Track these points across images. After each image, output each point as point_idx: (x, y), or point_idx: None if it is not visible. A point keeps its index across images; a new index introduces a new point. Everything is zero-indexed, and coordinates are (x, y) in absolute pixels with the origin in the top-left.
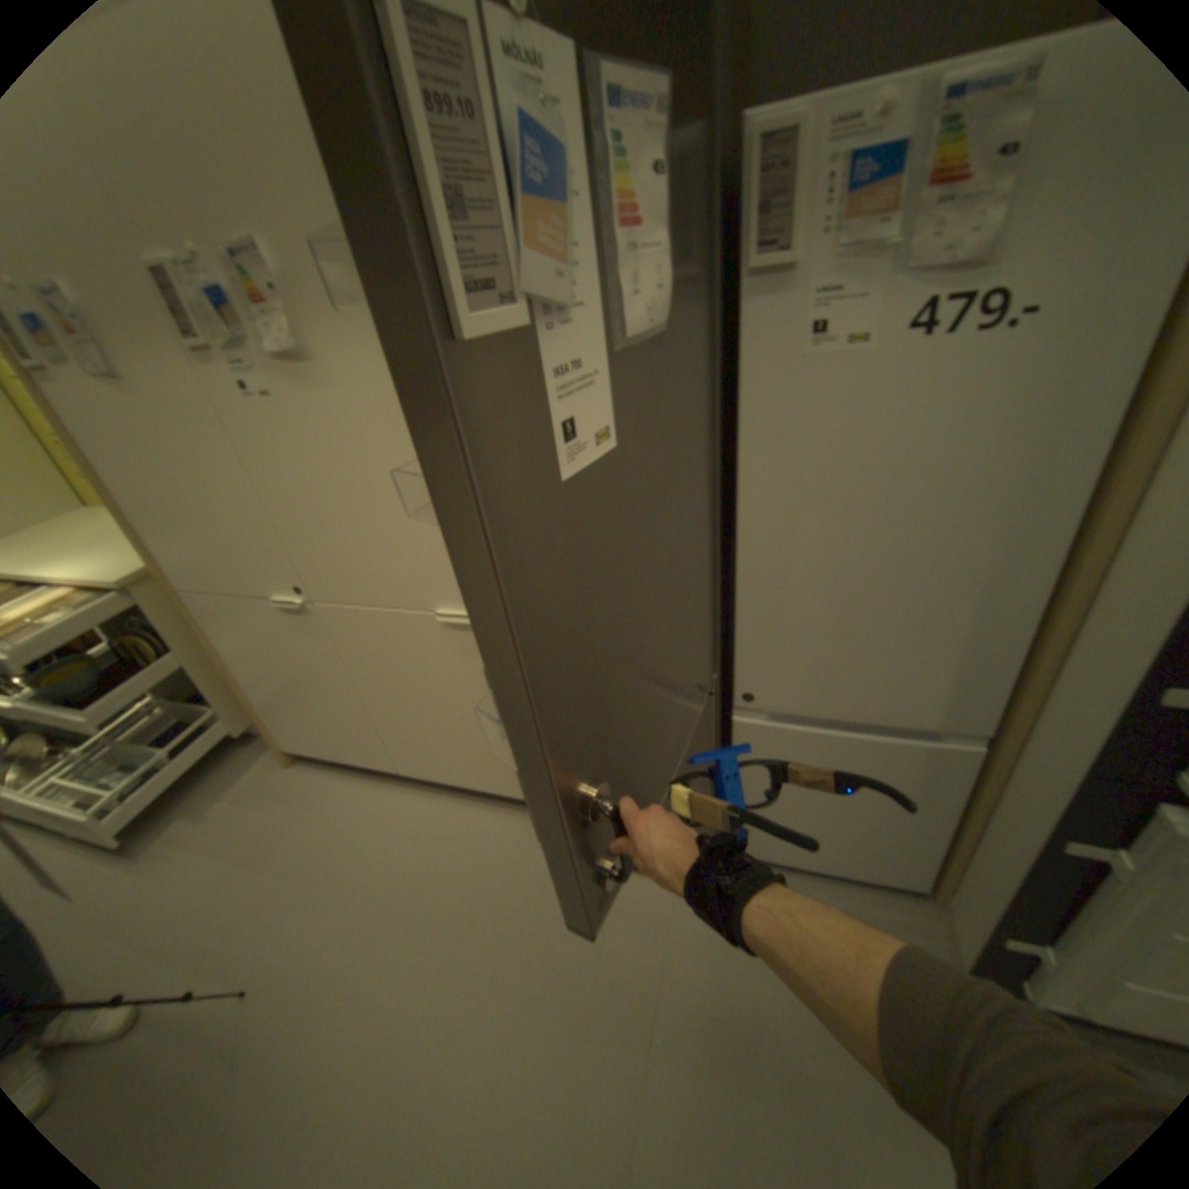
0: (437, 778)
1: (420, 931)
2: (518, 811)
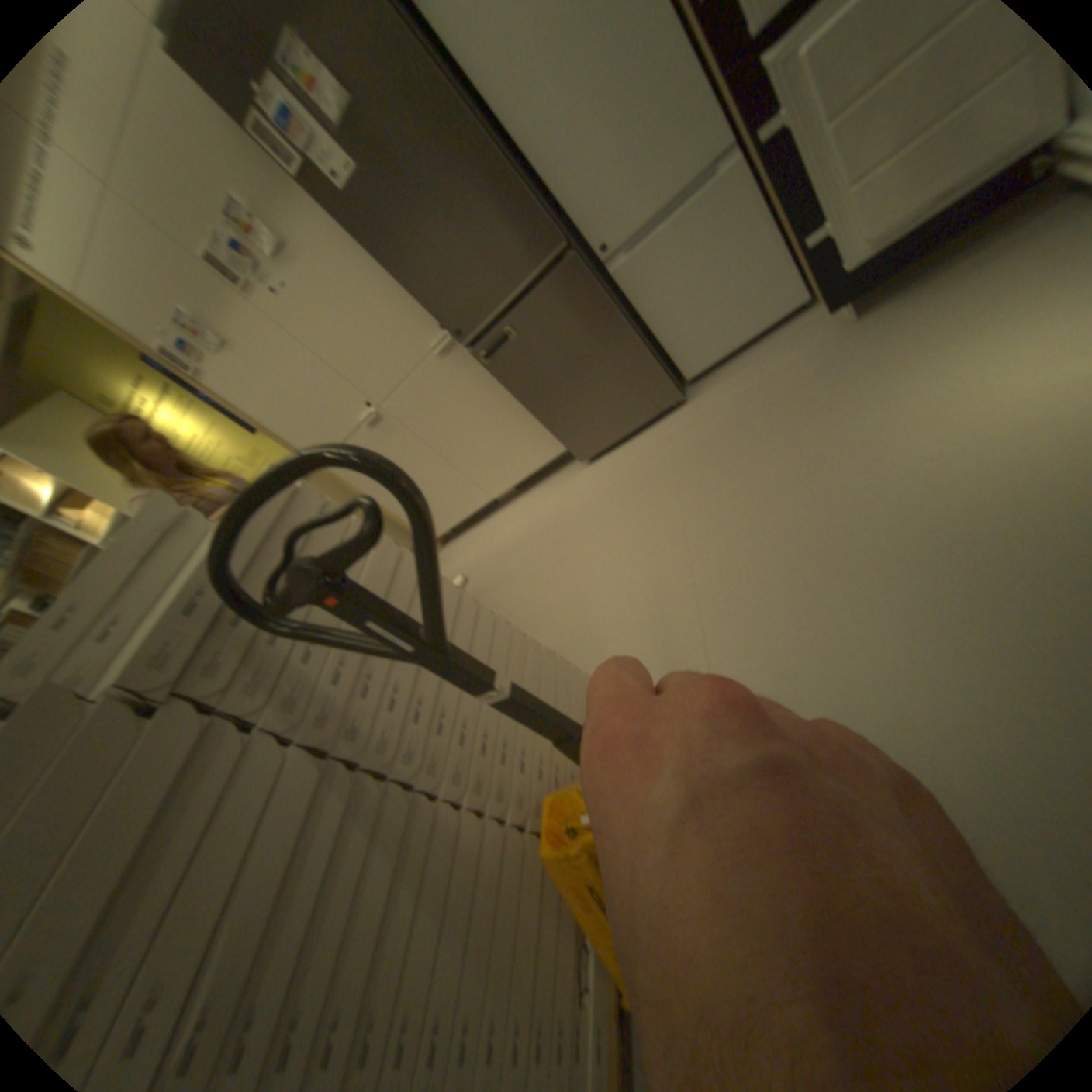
0: (513, 480)
1: (543, 534)
2: (567, 464)
